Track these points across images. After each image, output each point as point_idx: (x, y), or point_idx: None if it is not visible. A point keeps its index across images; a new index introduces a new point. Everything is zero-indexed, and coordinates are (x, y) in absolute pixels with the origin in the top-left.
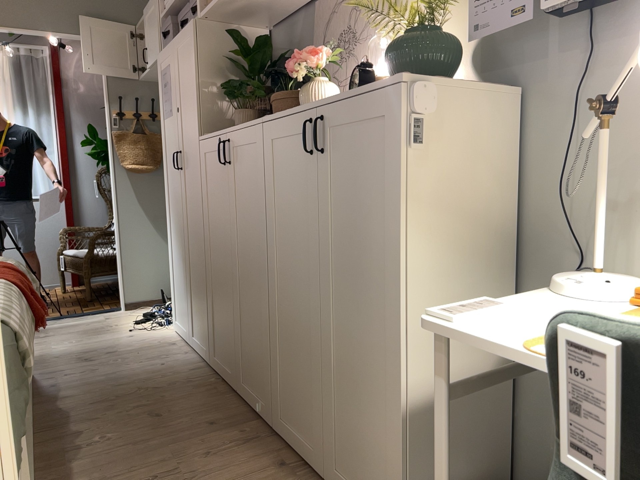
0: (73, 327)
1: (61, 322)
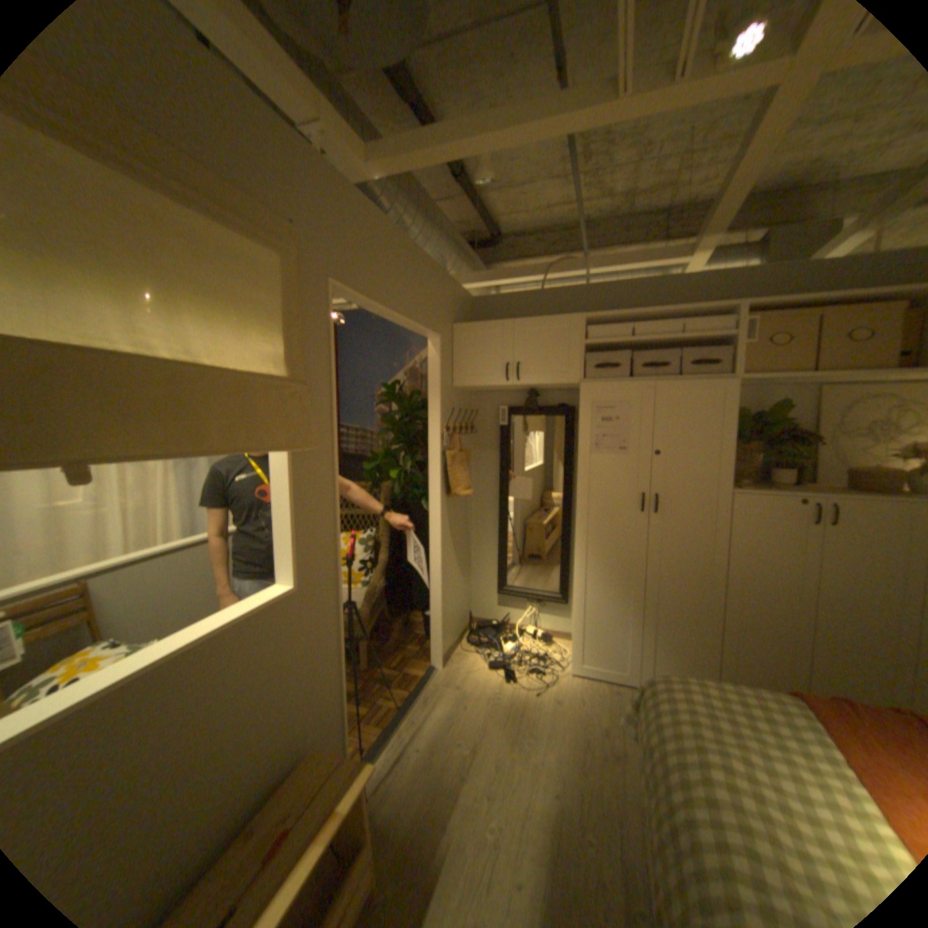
0: (458, 722)
1: (419, 721)
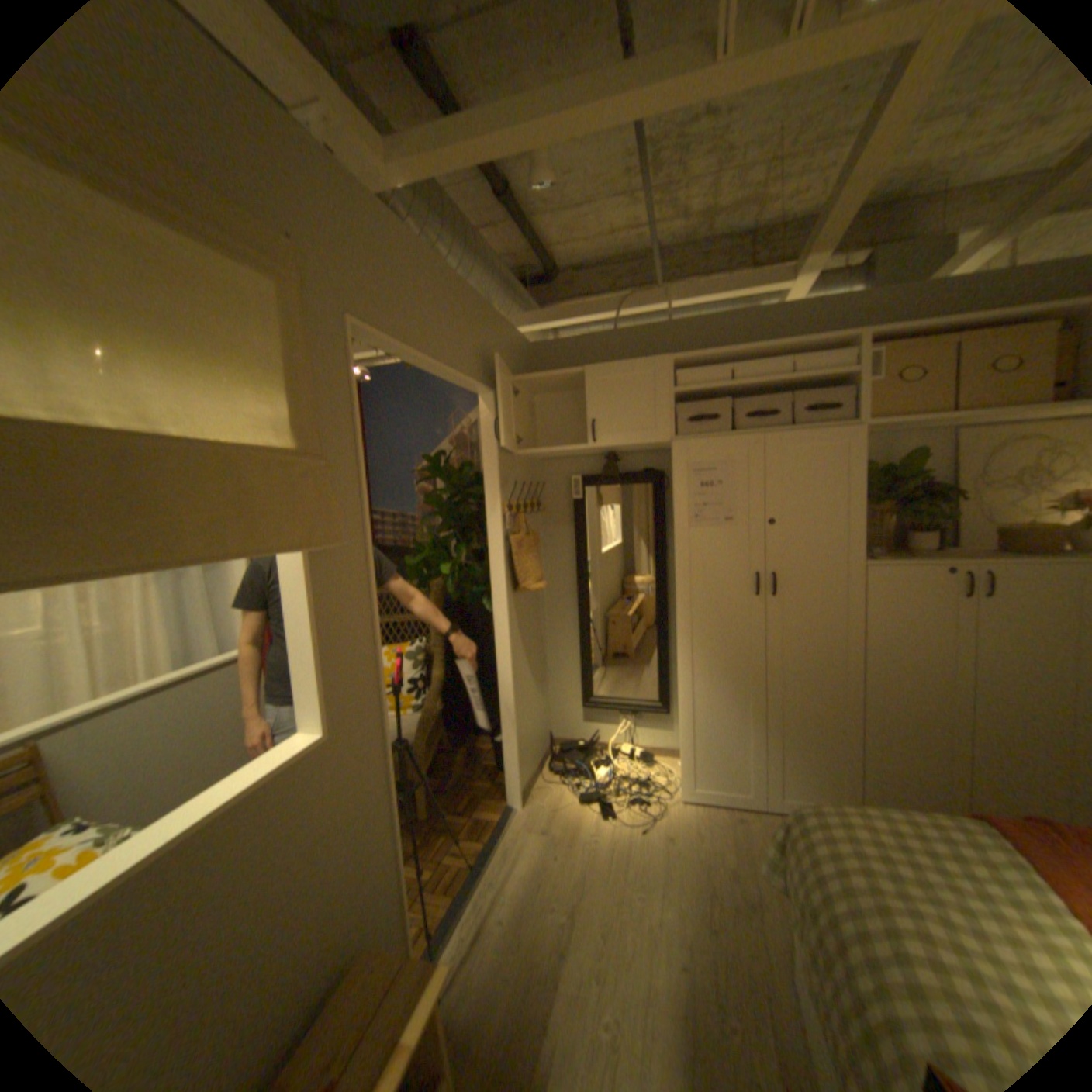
0: (547, 878)
1: (498, 882)
